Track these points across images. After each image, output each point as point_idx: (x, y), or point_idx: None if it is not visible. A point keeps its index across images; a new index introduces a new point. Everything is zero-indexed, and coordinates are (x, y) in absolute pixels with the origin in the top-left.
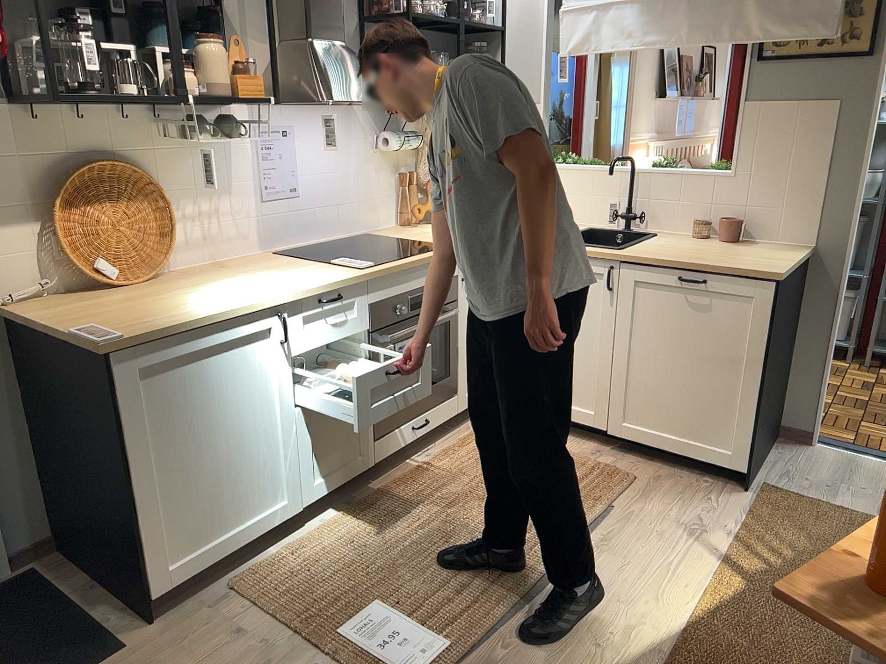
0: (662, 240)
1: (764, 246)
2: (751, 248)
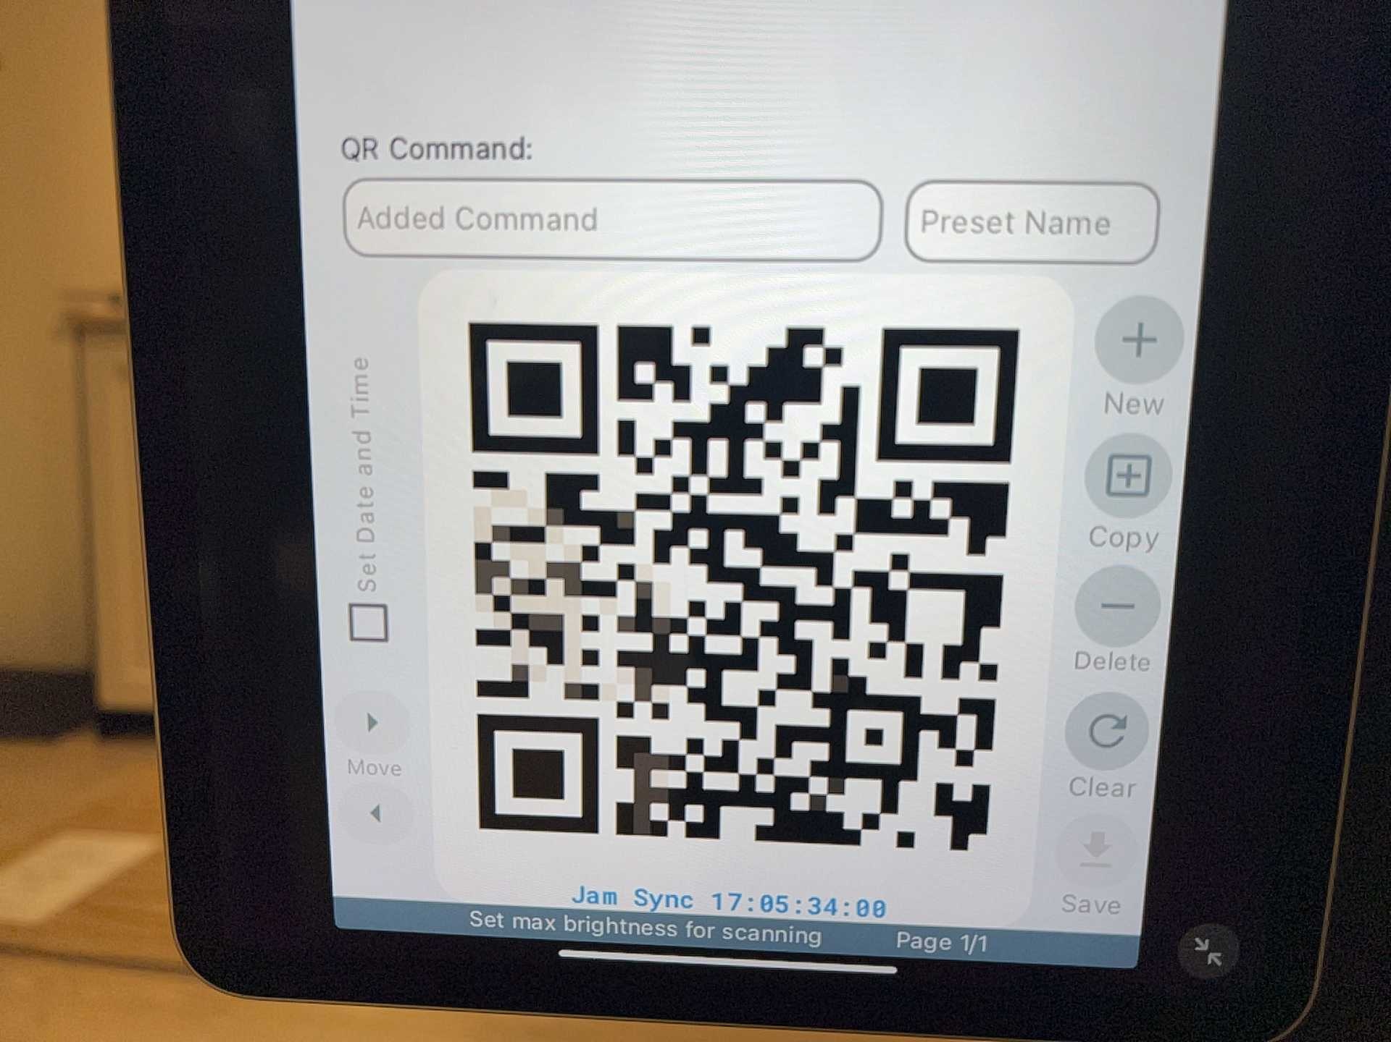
0: None
1: None
2: None
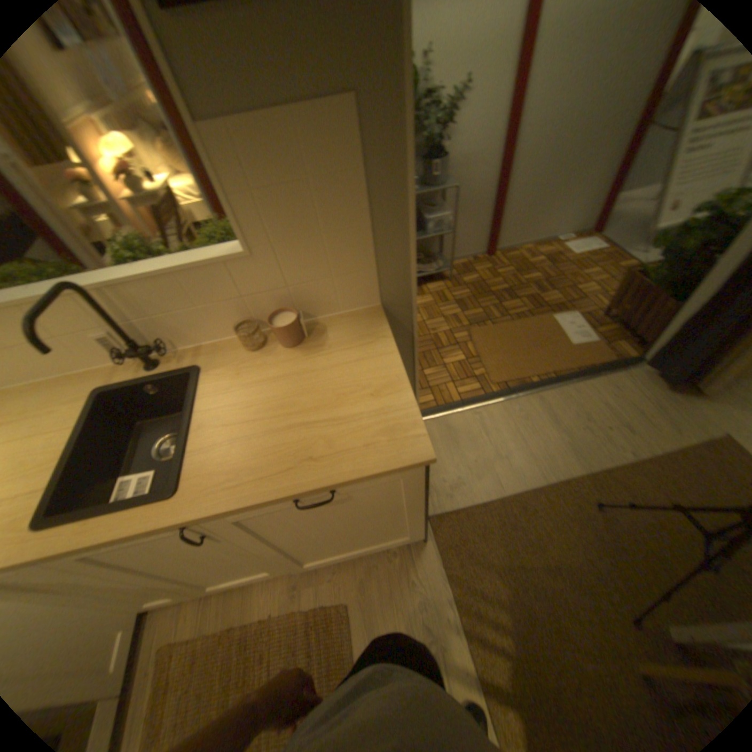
0: (211, 388)
1: (335, 338)
2: (328, 358)
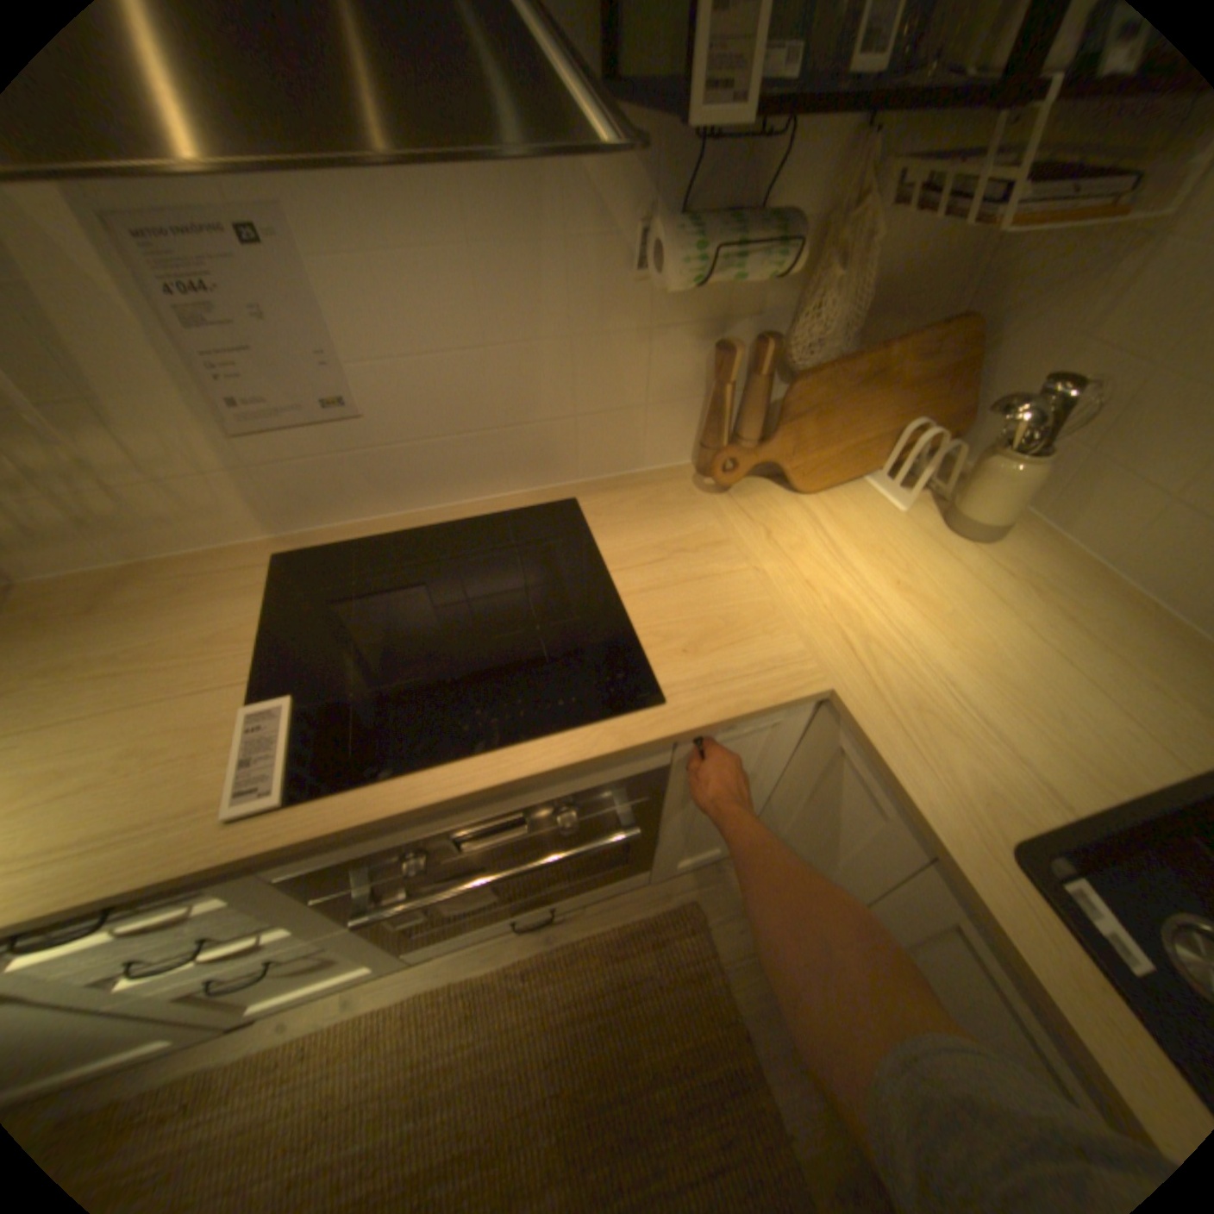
0: None
1: None
2: None
